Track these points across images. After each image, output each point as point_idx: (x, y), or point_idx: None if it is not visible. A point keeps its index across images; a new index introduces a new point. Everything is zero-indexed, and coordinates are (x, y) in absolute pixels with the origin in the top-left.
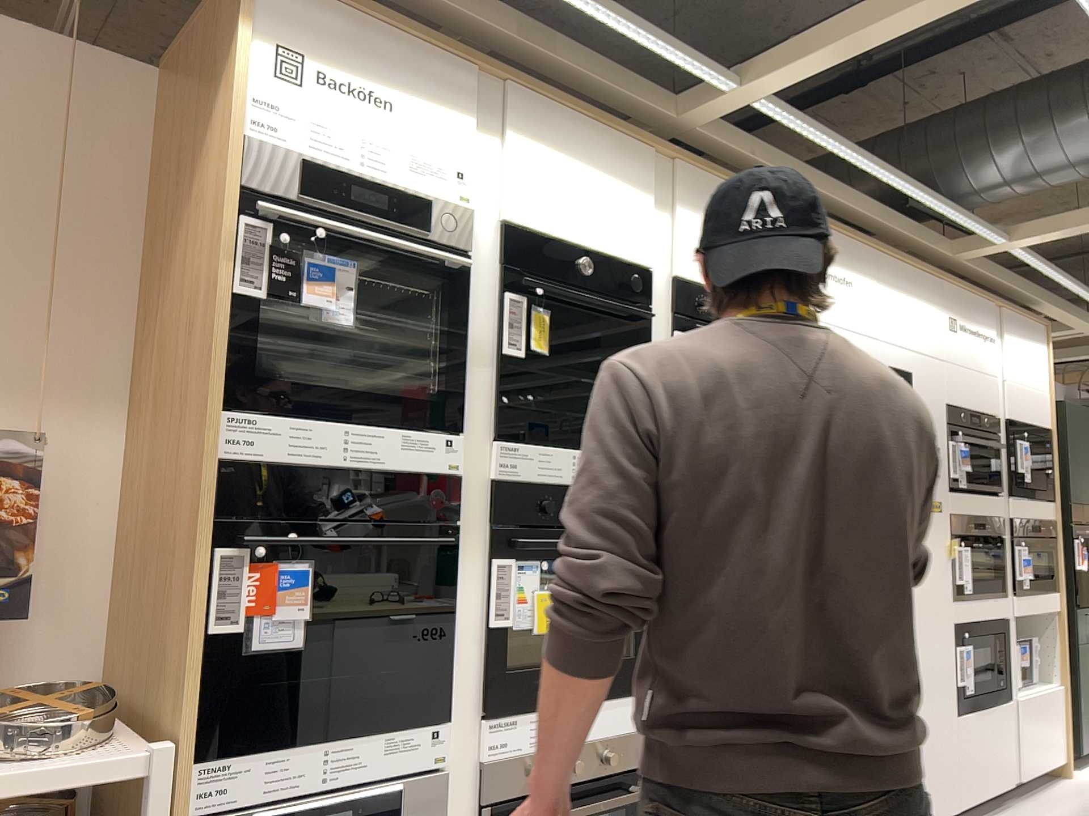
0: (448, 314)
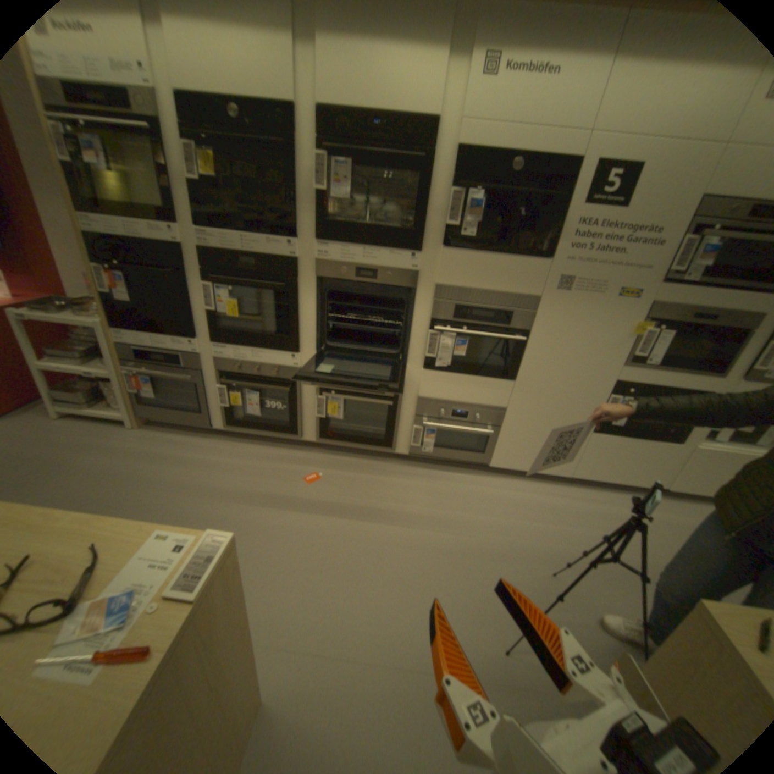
0: (152, 156)
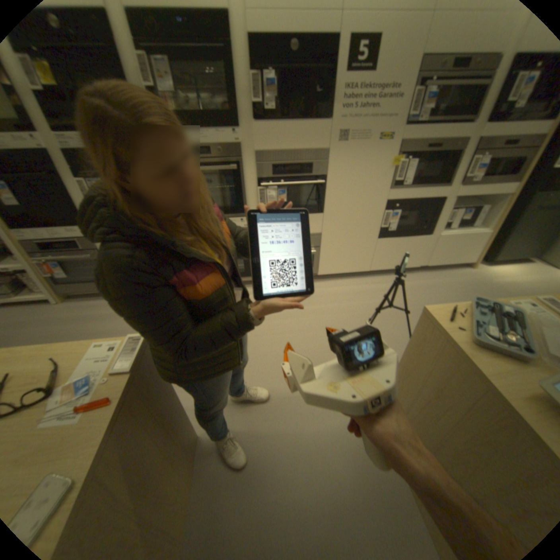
0: None
